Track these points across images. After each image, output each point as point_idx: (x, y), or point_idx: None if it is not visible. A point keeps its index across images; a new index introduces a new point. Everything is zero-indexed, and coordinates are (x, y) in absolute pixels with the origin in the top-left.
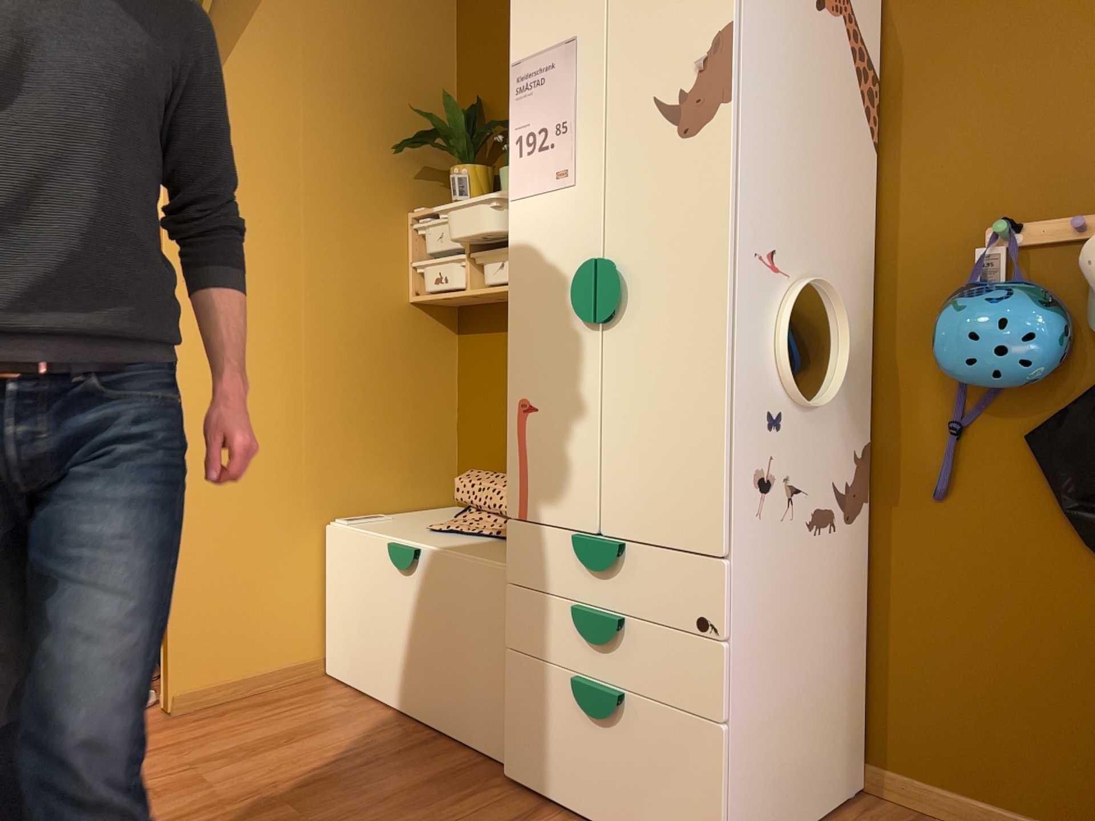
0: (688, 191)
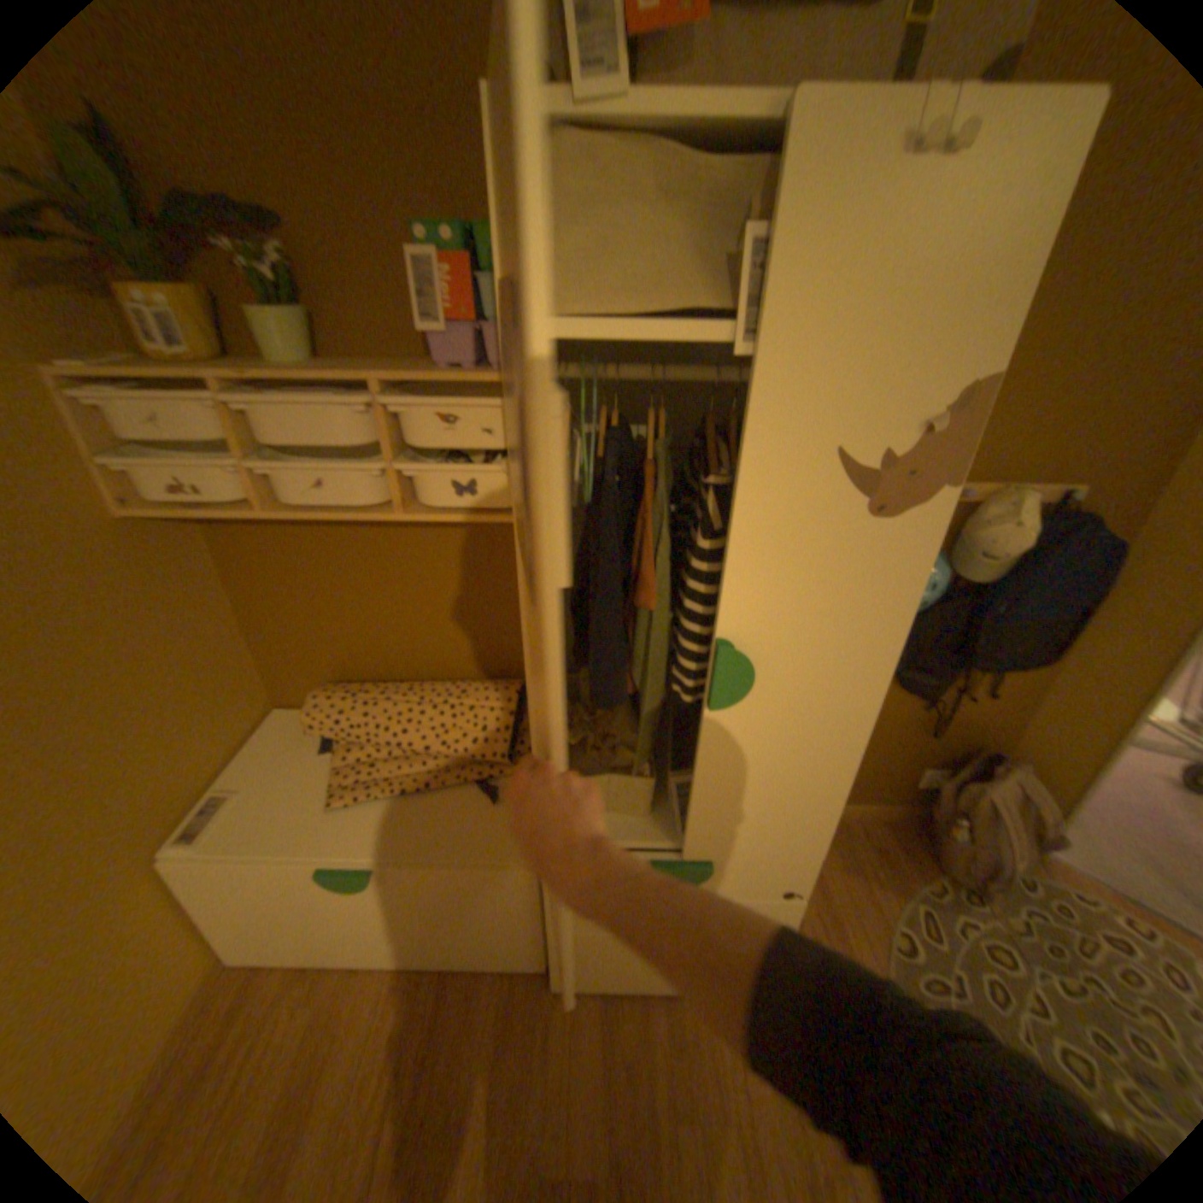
0: (862, 581)
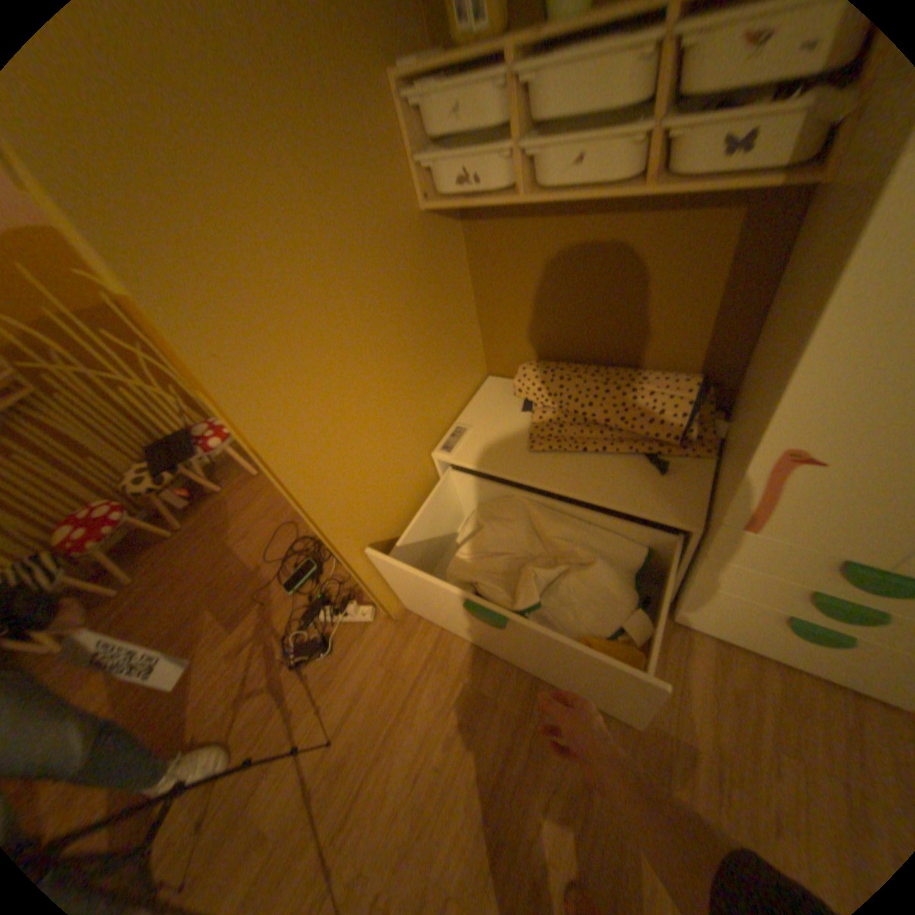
0: None
